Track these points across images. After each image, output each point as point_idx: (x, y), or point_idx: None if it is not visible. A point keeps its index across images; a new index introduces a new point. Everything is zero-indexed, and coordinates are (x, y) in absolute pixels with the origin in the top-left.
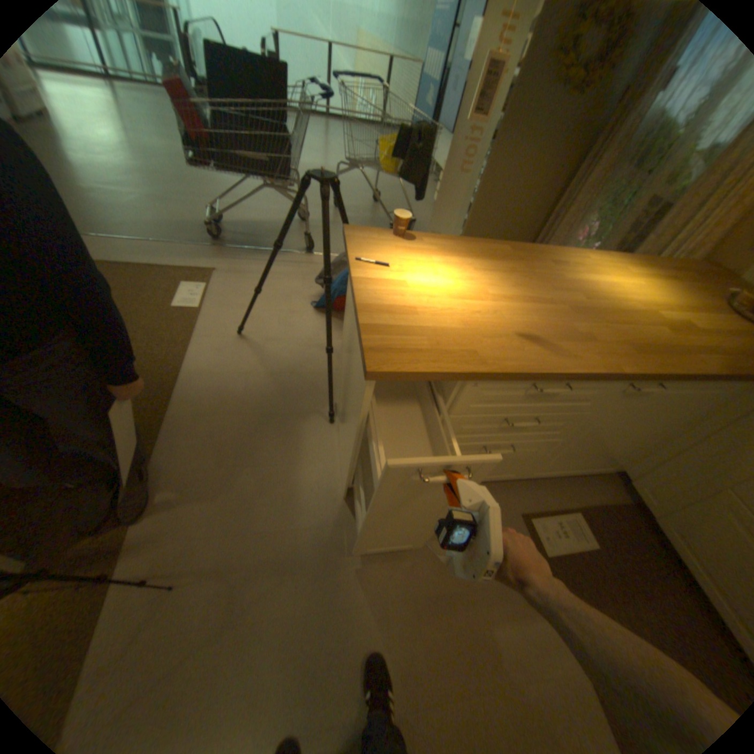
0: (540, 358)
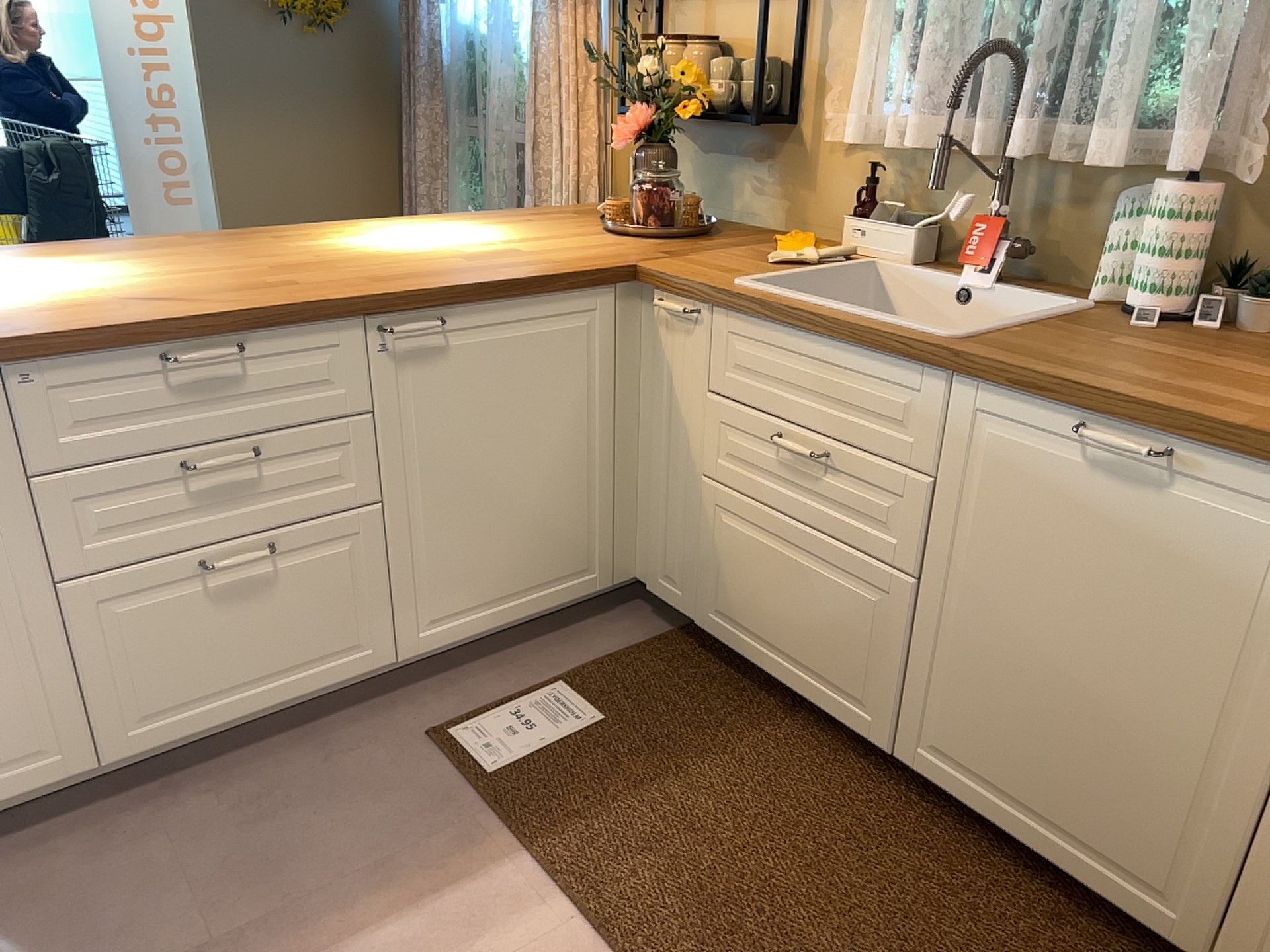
0: (155, 312)
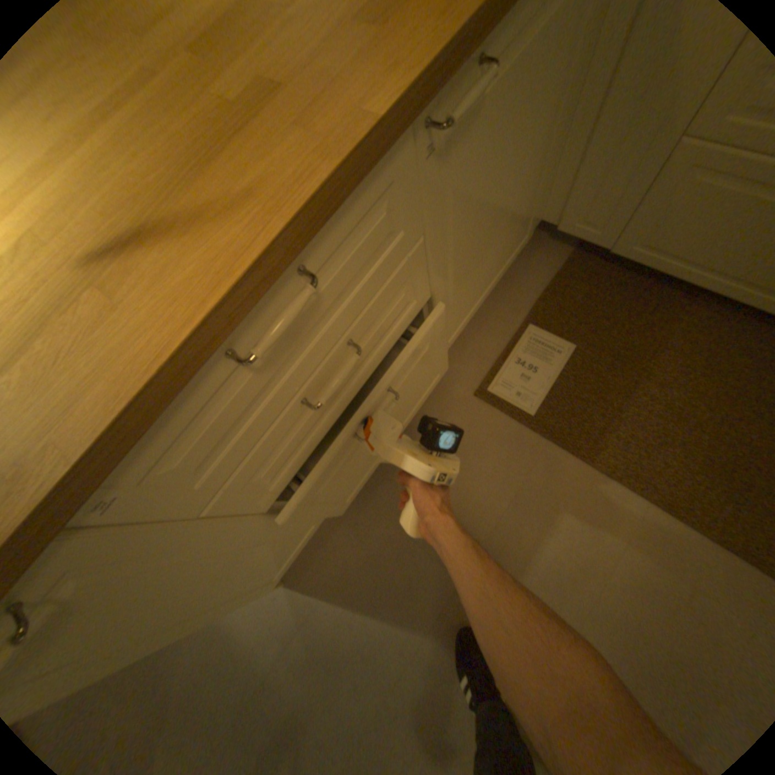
0: (156, 293)
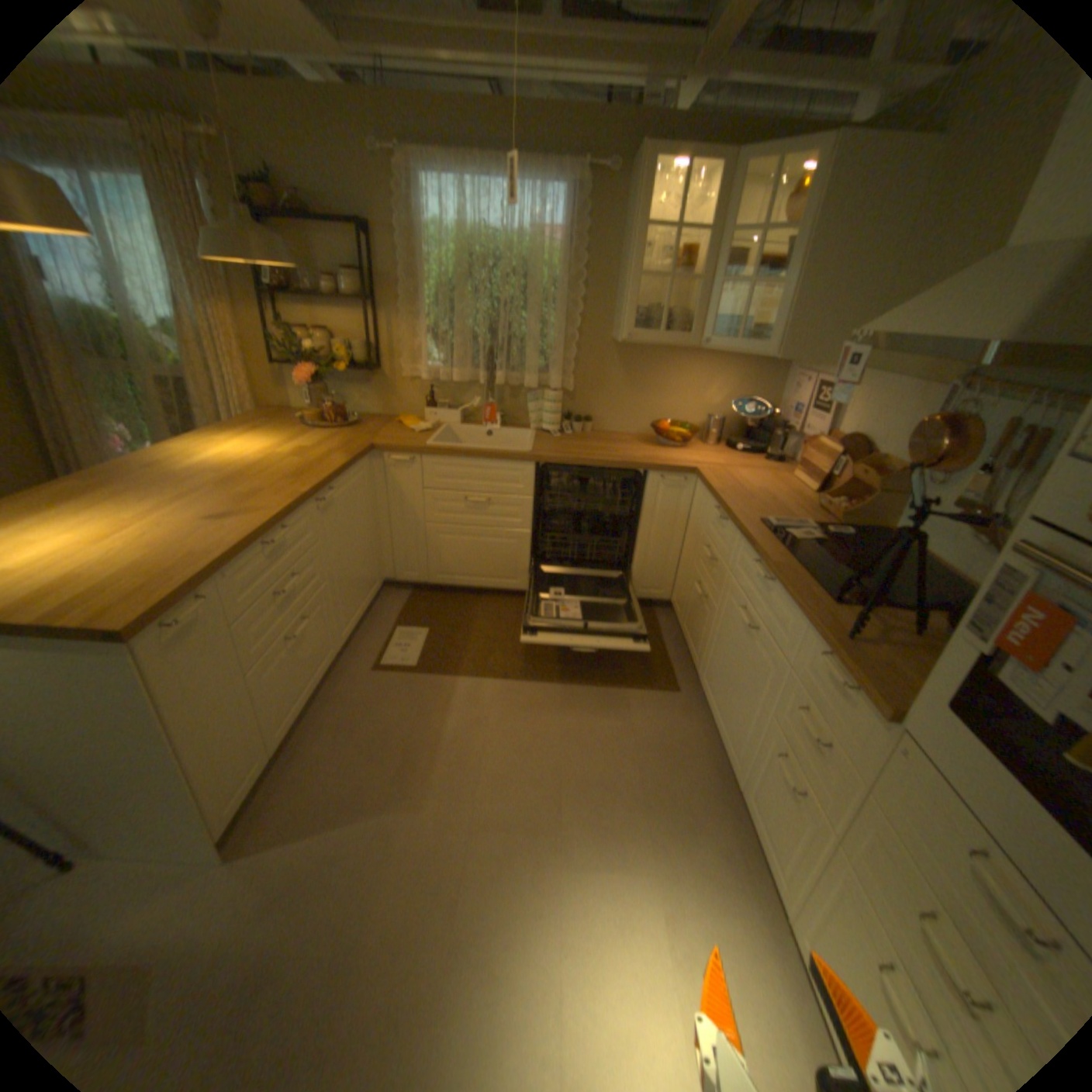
0: (244, 523)
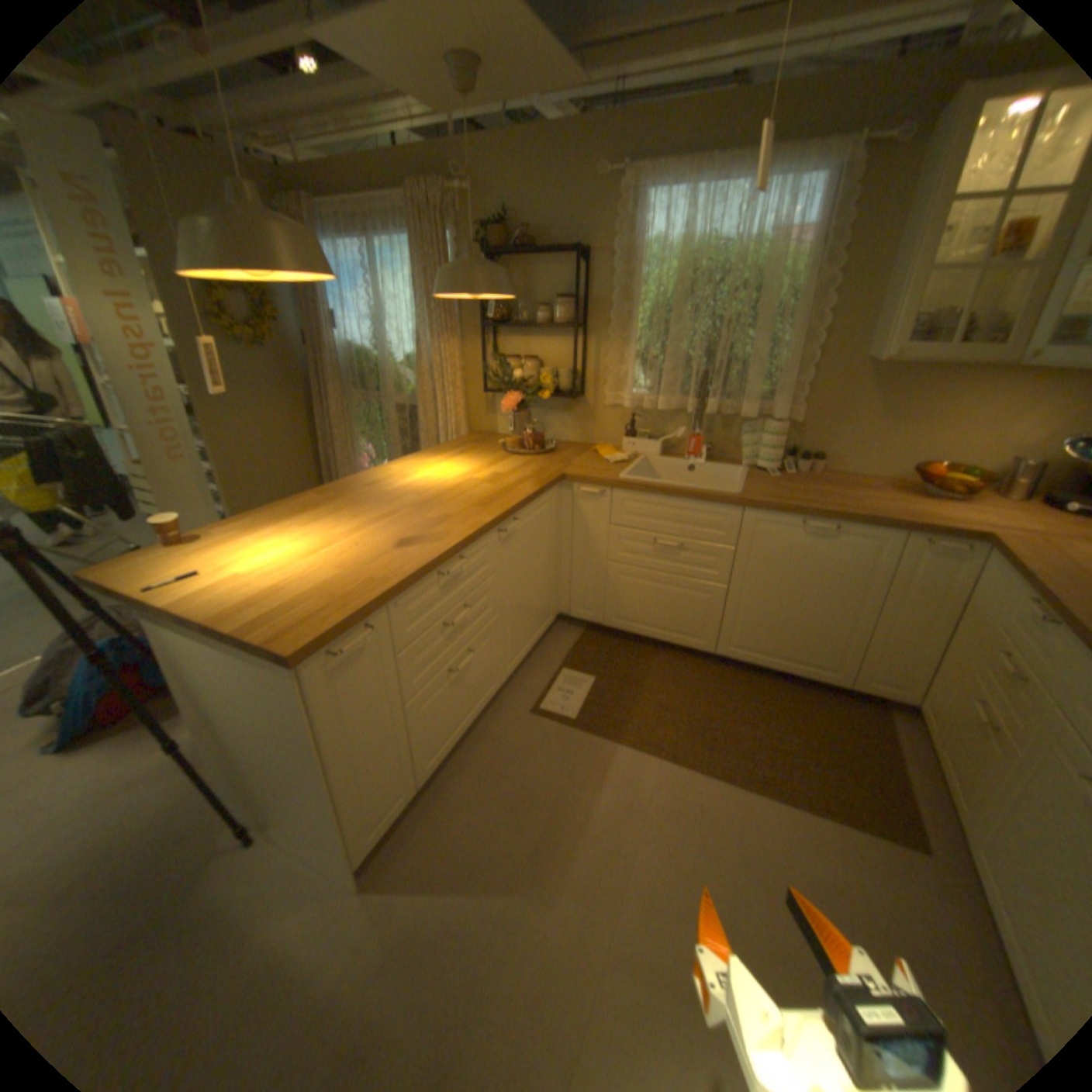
0: (424, 551)
